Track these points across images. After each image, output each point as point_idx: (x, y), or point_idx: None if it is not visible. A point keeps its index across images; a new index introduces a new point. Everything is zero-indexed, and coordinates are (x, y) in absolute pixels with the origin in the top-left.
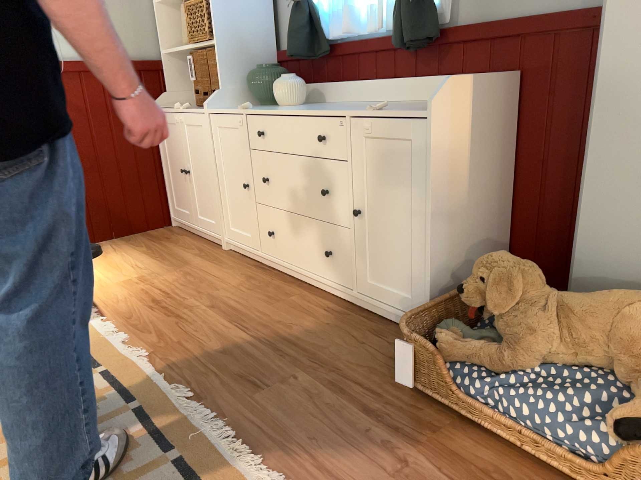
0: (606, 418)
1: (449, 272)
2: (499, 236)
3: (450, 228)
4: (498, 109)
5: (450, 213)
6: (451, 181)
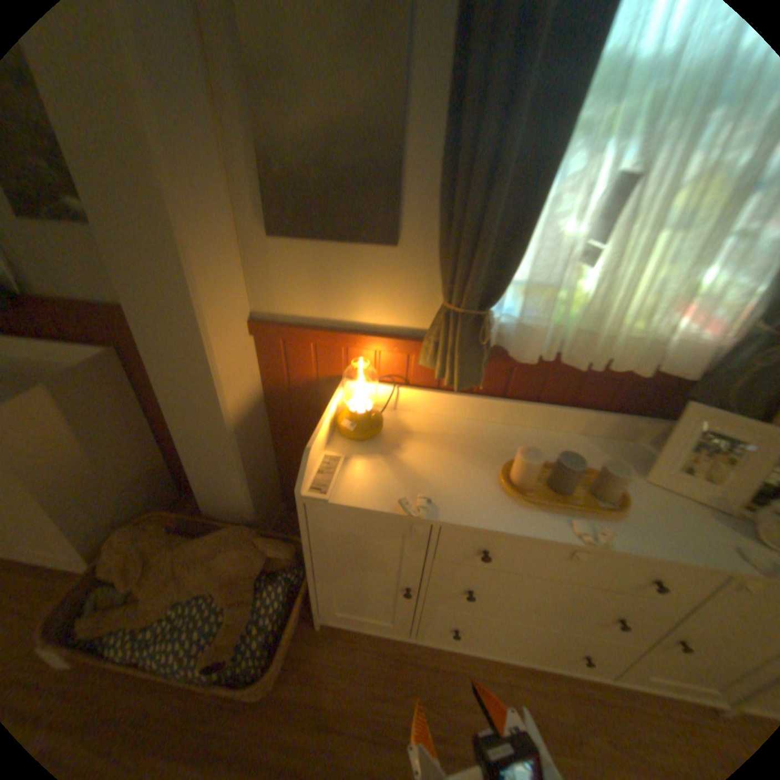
0: (204, 651)
1: (101, 527)
2: (153, 463)
3: (84, 502)
4: (102, 385)
5: (77, 492)
6: (64, 472)
